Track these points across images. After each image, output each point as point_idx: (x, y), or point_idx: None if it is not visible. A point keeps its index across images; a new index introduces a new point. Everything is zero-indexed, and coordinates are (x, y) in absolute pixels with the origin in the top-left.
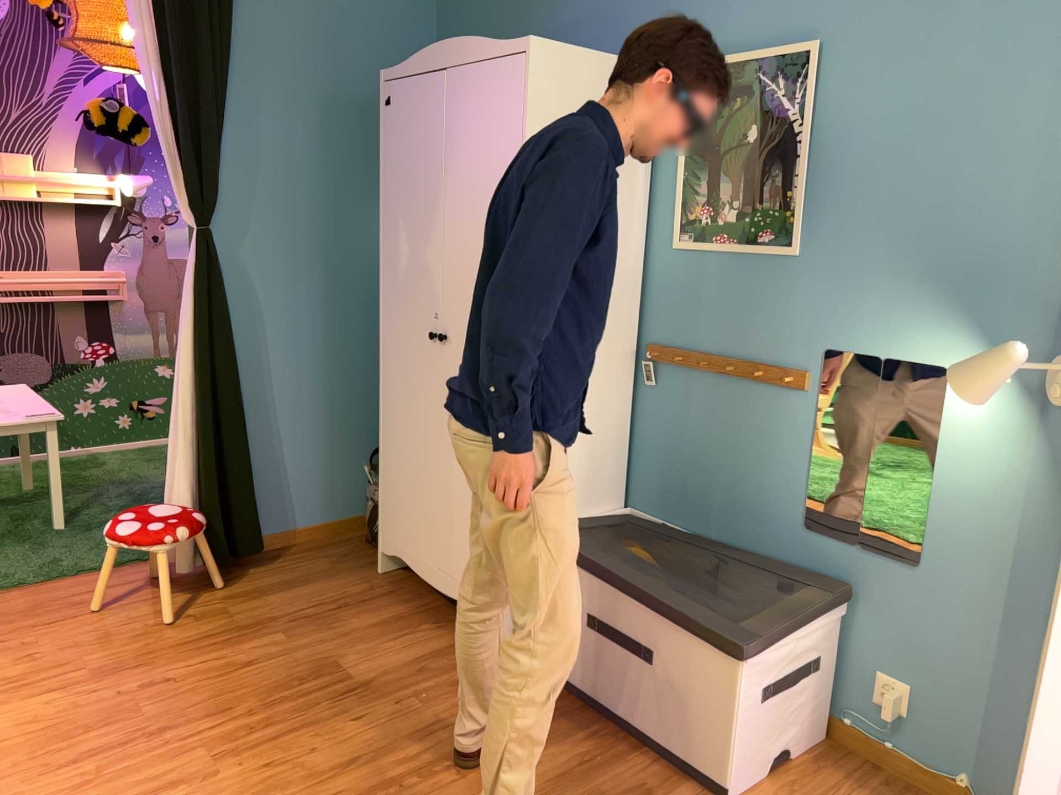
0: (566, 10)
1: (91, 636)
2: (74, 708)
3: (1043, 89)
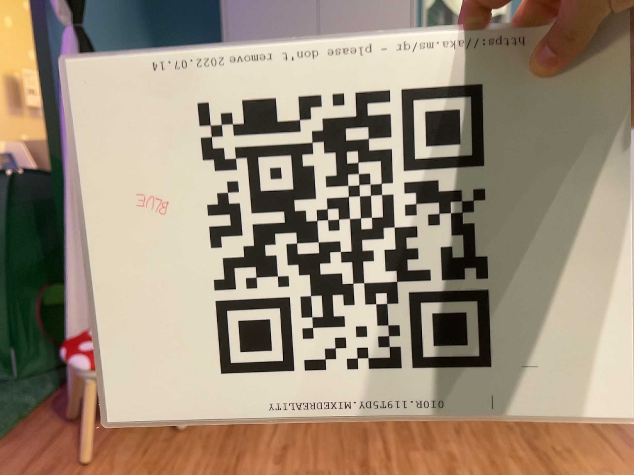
0: None
1: None
2: None
3: None
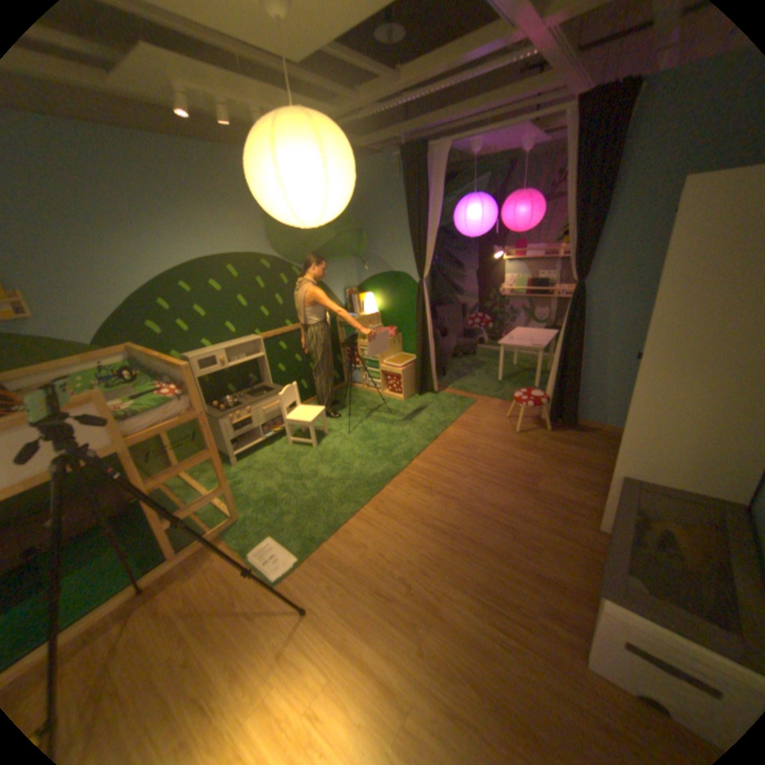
0: None
1: (496, 424)
2: (467, 440)
3: None
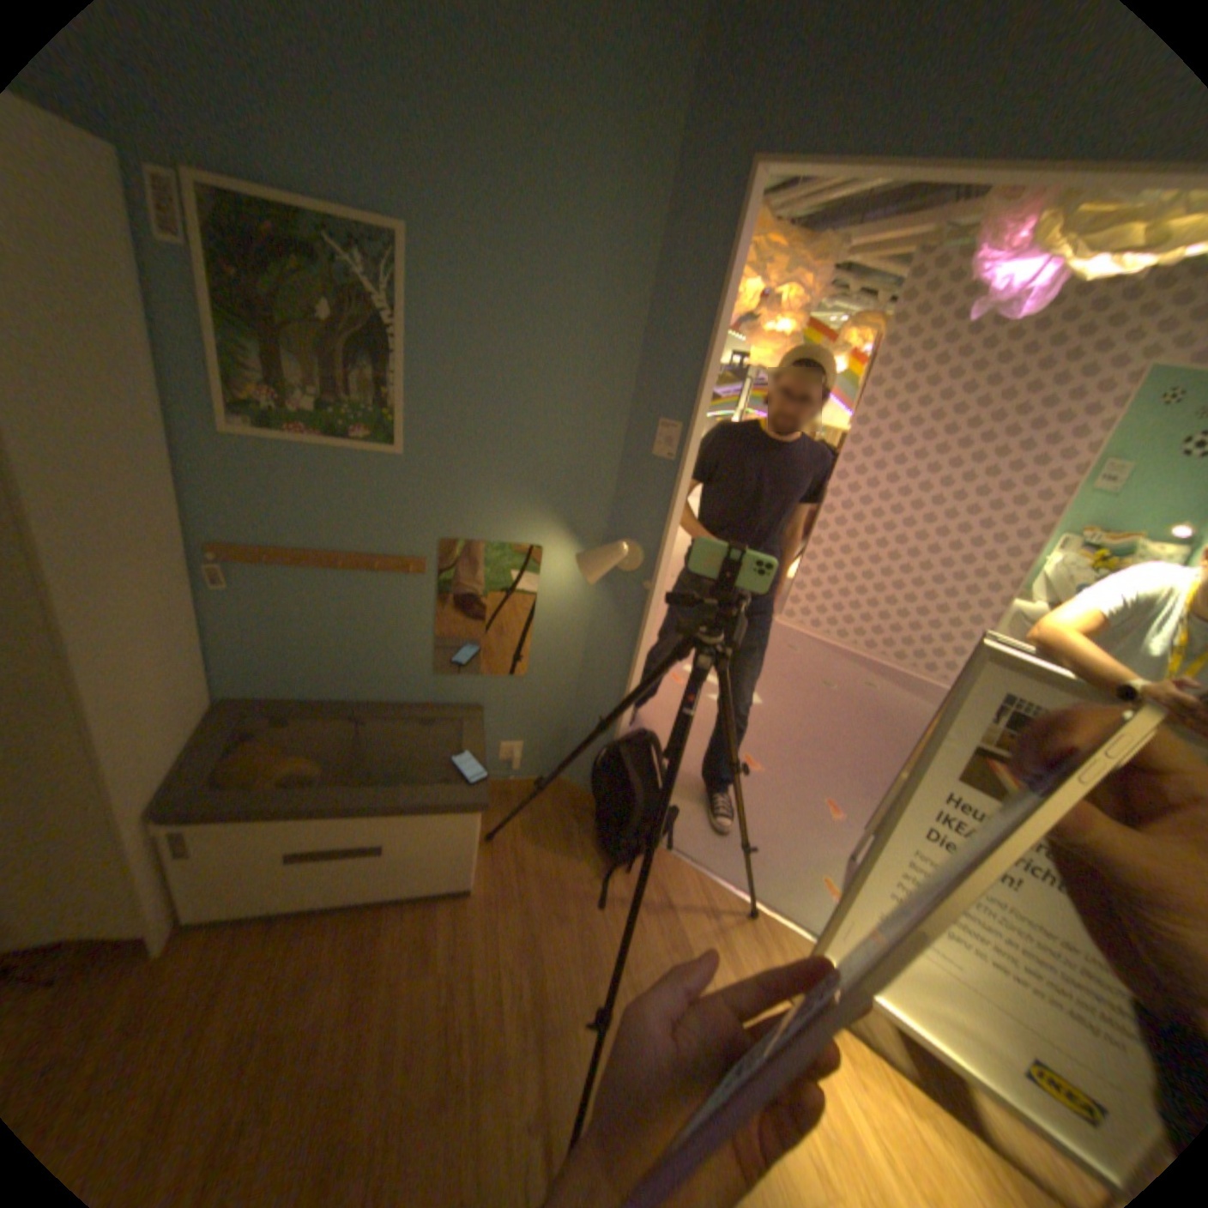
0: None
1: None
2: None
3: (607, 346)
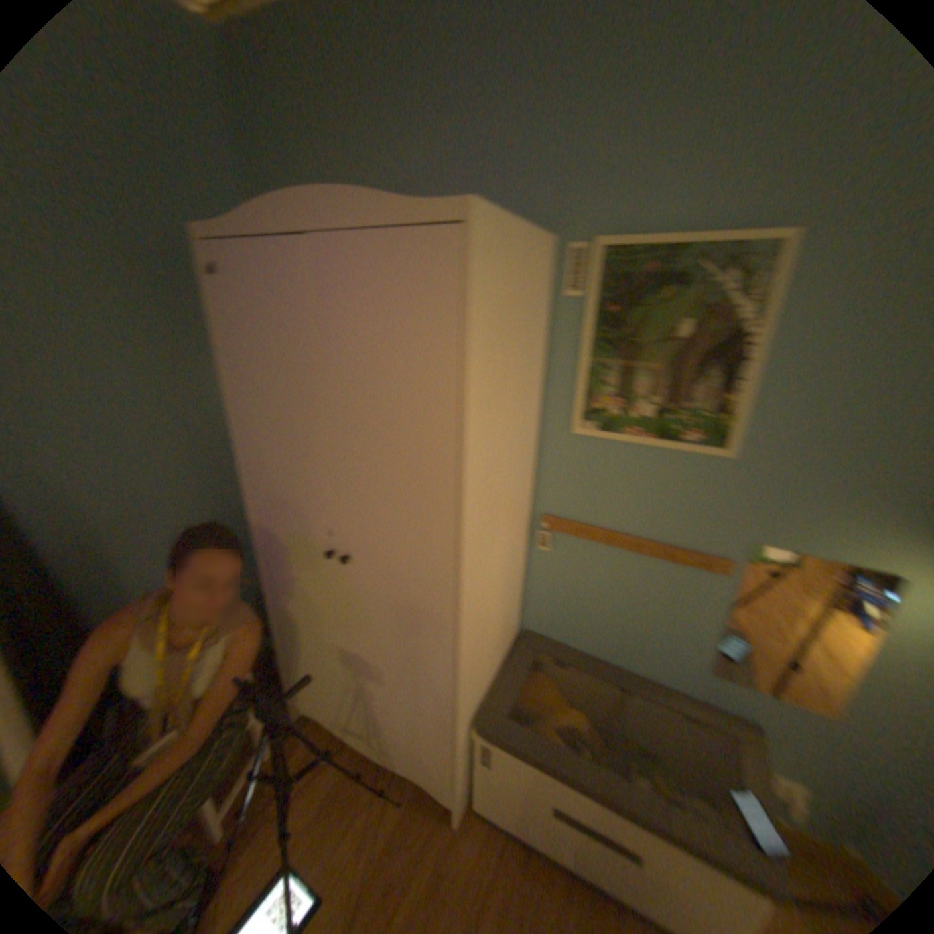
0: (413, 157)
1: None
2: None
3: None
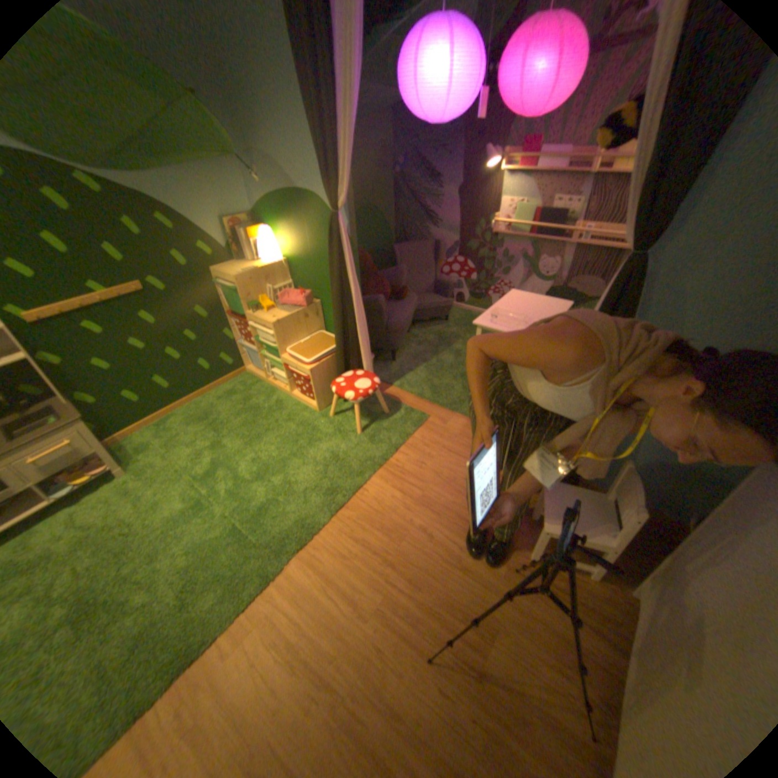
0: None
1: (448, 476)
2: (393, 512)
3: None
